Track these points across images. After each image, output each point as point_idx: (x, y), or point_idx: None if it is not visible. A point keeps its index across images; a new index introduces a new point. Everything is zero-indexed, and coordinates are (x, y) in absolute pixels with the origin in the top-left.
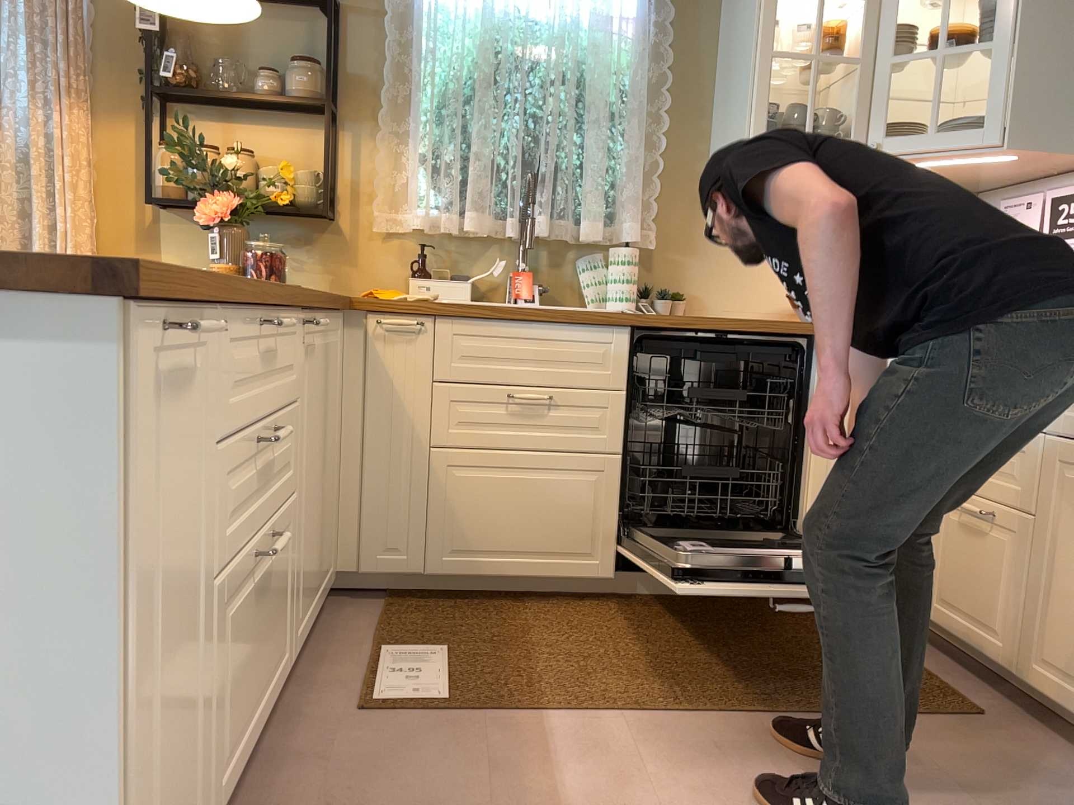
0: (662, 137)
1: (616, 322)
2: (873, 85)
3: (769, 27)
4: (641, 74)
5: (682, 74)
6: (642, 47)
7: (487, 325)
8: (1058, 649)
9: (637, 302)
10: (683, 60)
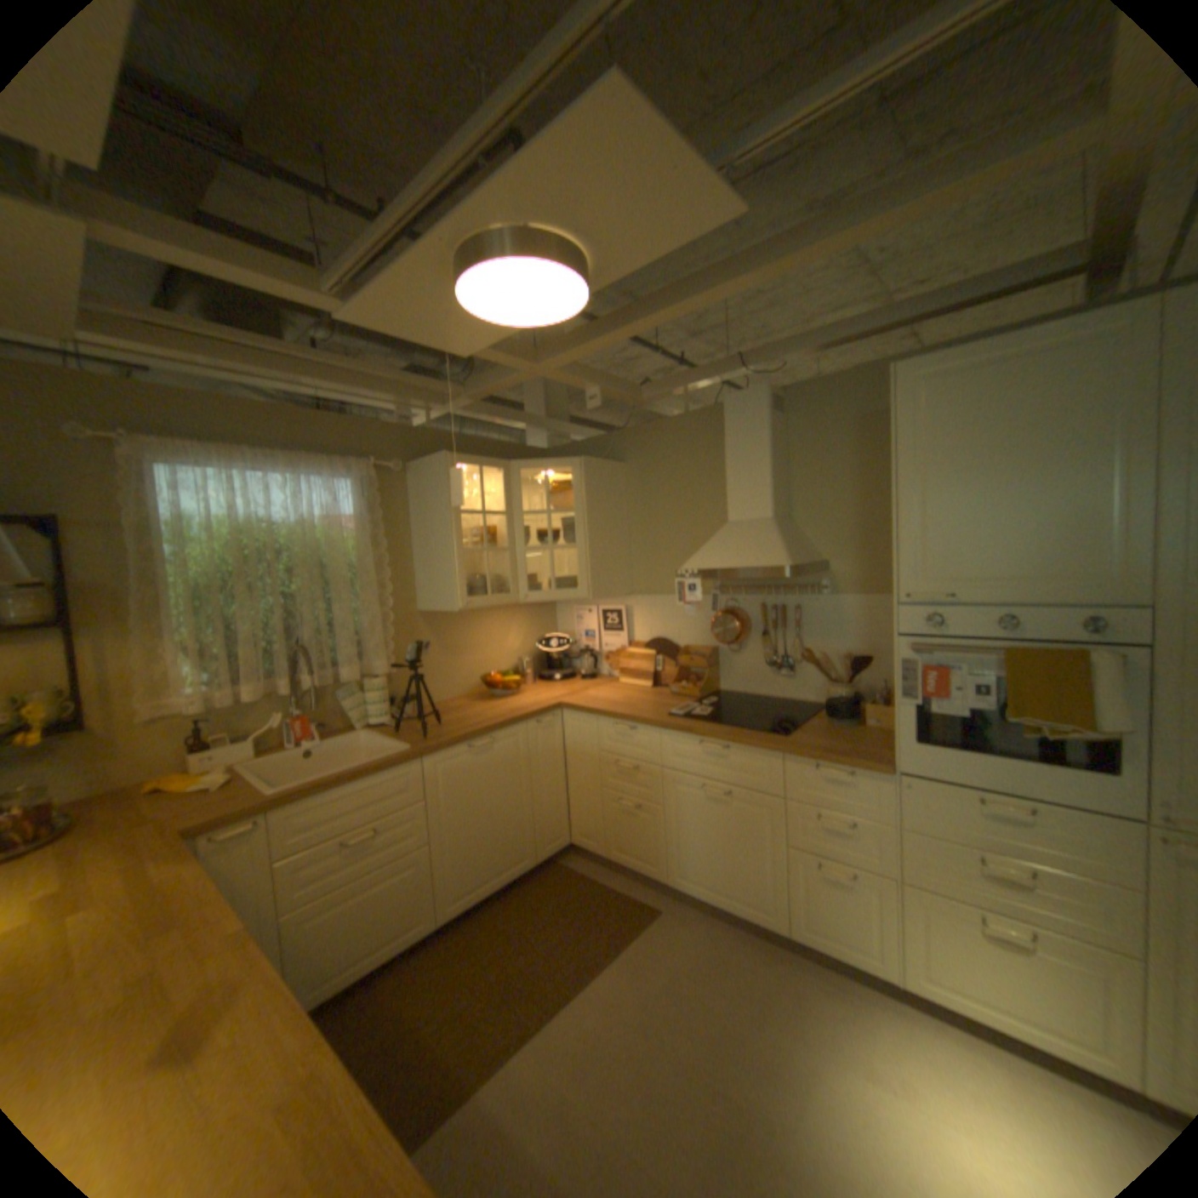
0: (387, 600)
1: (413, 762)
2: (515, 563)
3: (459, 537)
4: (366, 561)
5: (389, 552)
6: (364, 542)
7: (315, 803)
8: (688, 871)
9: (390, 716)
10: (388, 543)
